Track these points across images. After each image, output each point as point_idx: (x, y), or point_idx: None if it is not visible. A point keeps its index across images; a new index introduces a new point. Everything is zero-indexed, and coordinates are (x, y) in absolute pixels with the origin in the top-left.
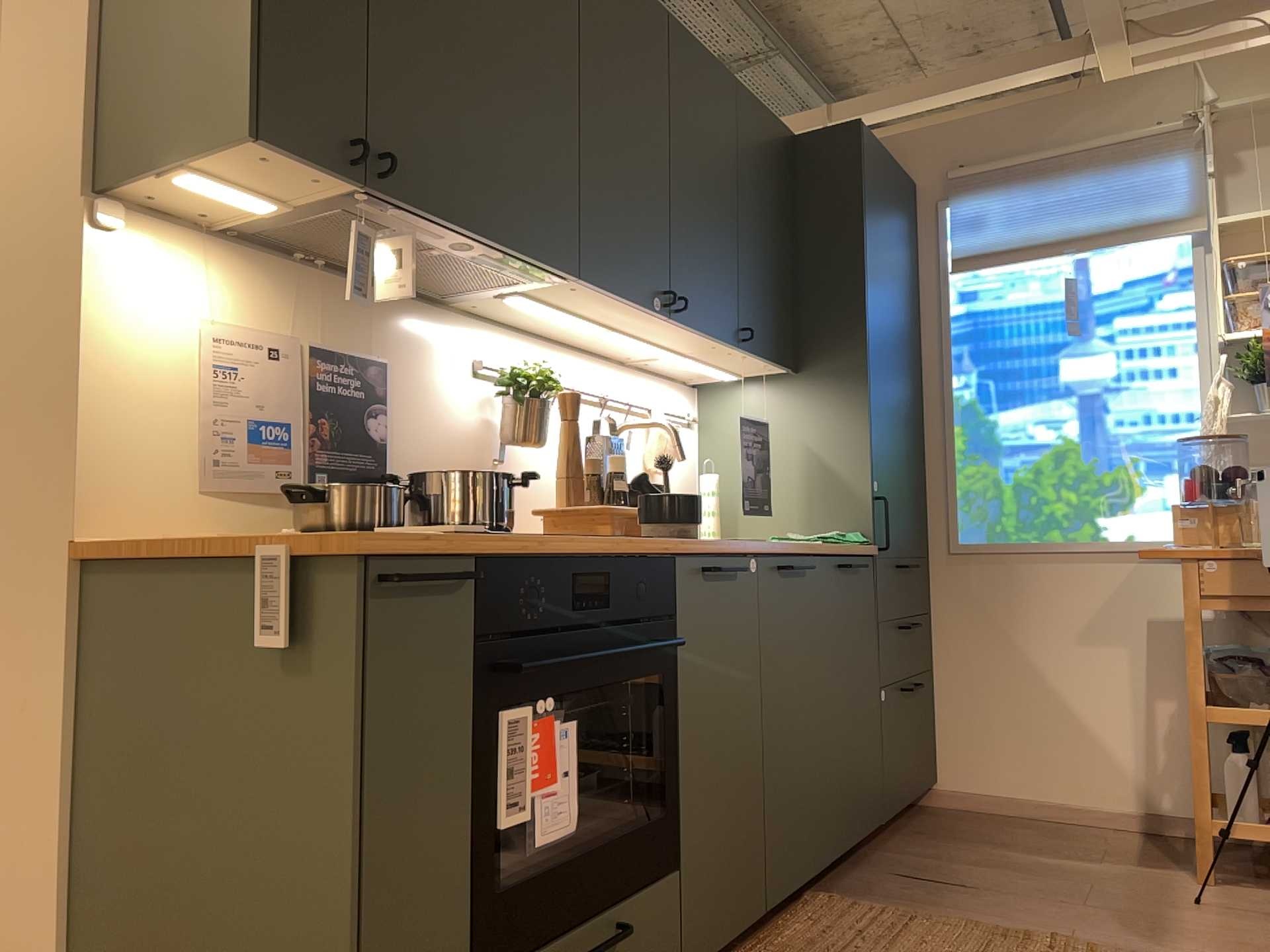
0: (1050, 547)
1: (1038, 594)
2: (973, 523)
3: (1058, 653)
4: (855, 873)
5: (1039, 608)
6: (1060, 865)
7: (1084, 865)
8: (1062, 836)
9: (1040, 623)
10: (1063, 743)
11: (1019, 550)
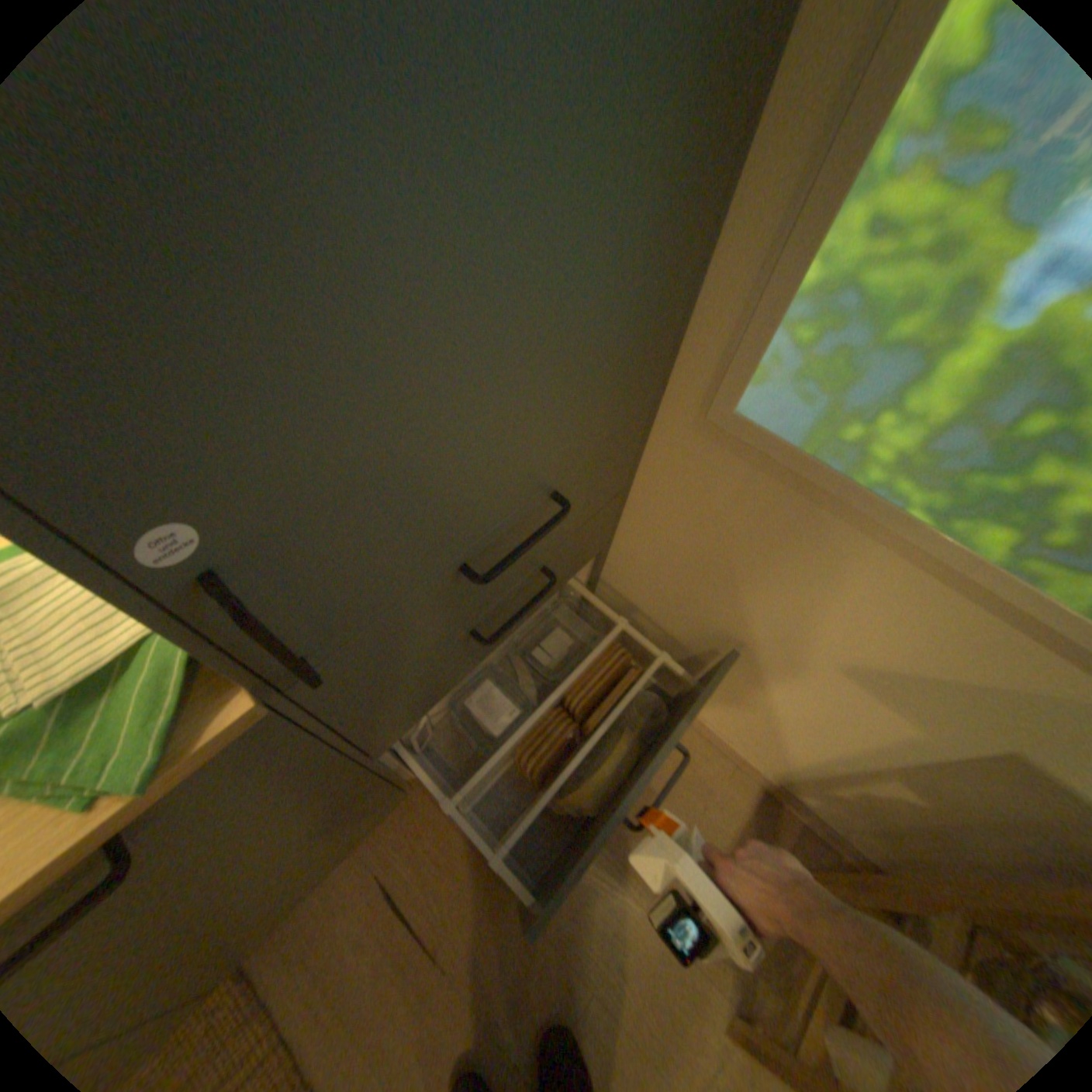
0: (952, 554)
1: (839, 585)
2: (800, 381)
3: (800, 655)
4: (336, 867)
5: (820, 600)
6: (595, 902)
7: (626, 909)
8: (661, 781)
9: (804, 613)
10: (733, 700)
11: (867, 507)
